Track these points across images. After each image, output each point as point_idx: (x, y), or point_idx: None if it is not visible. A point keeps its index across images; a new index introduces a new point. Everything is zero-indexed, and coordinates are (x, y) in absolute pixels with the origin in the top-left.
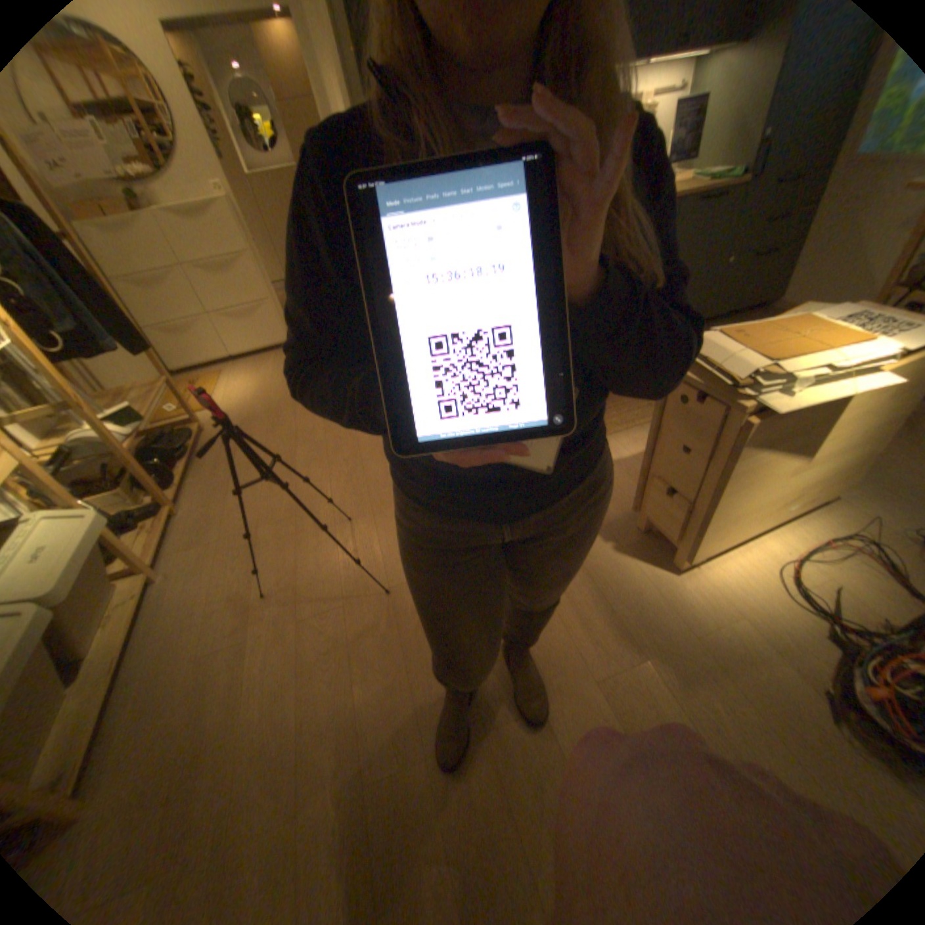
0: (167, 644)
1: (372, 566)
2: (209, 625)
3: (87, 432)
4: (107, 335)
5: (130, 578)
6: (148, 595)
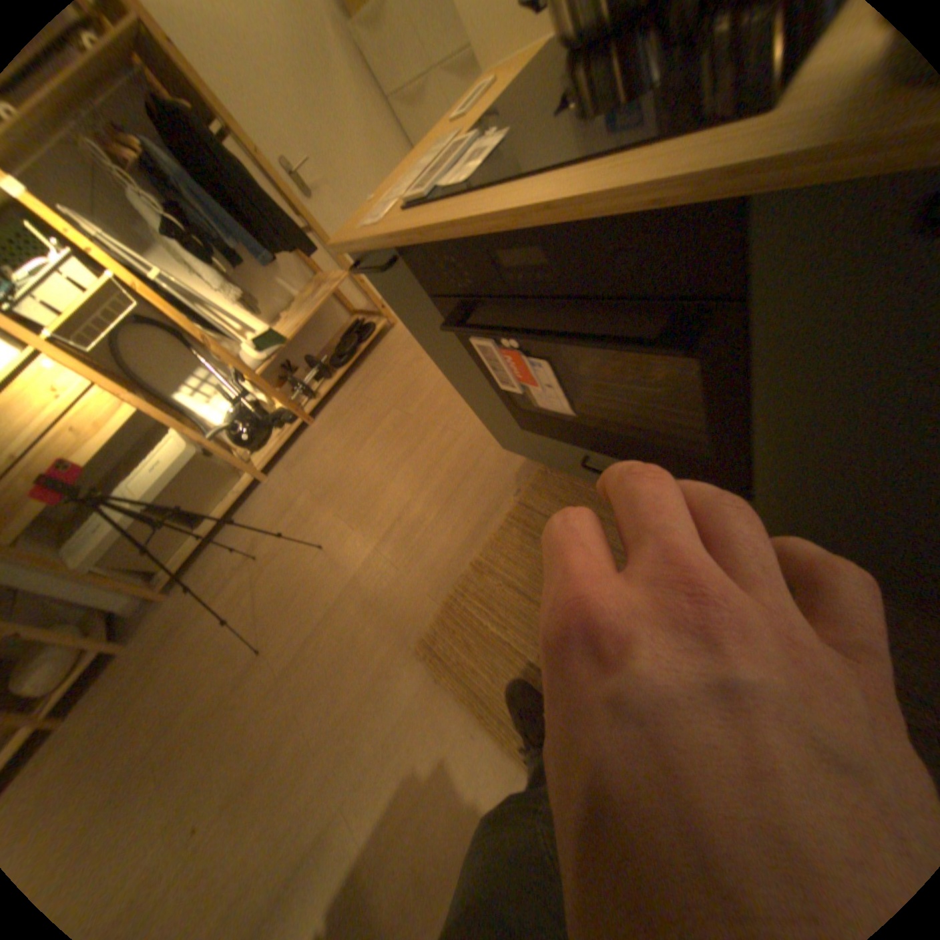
0: (227, 540)
1: (278, 617)
2: (236, 550)
3: (242, 350)
4: (259, 250)
5: (247, 475)
6: (254, 491)
